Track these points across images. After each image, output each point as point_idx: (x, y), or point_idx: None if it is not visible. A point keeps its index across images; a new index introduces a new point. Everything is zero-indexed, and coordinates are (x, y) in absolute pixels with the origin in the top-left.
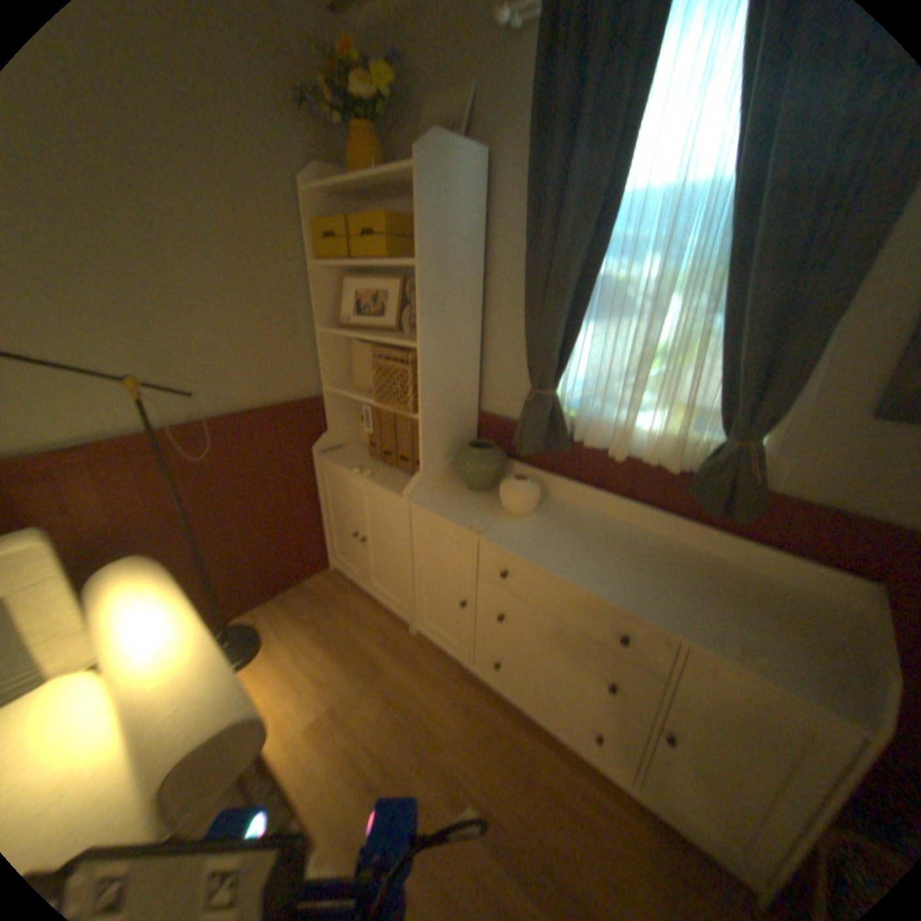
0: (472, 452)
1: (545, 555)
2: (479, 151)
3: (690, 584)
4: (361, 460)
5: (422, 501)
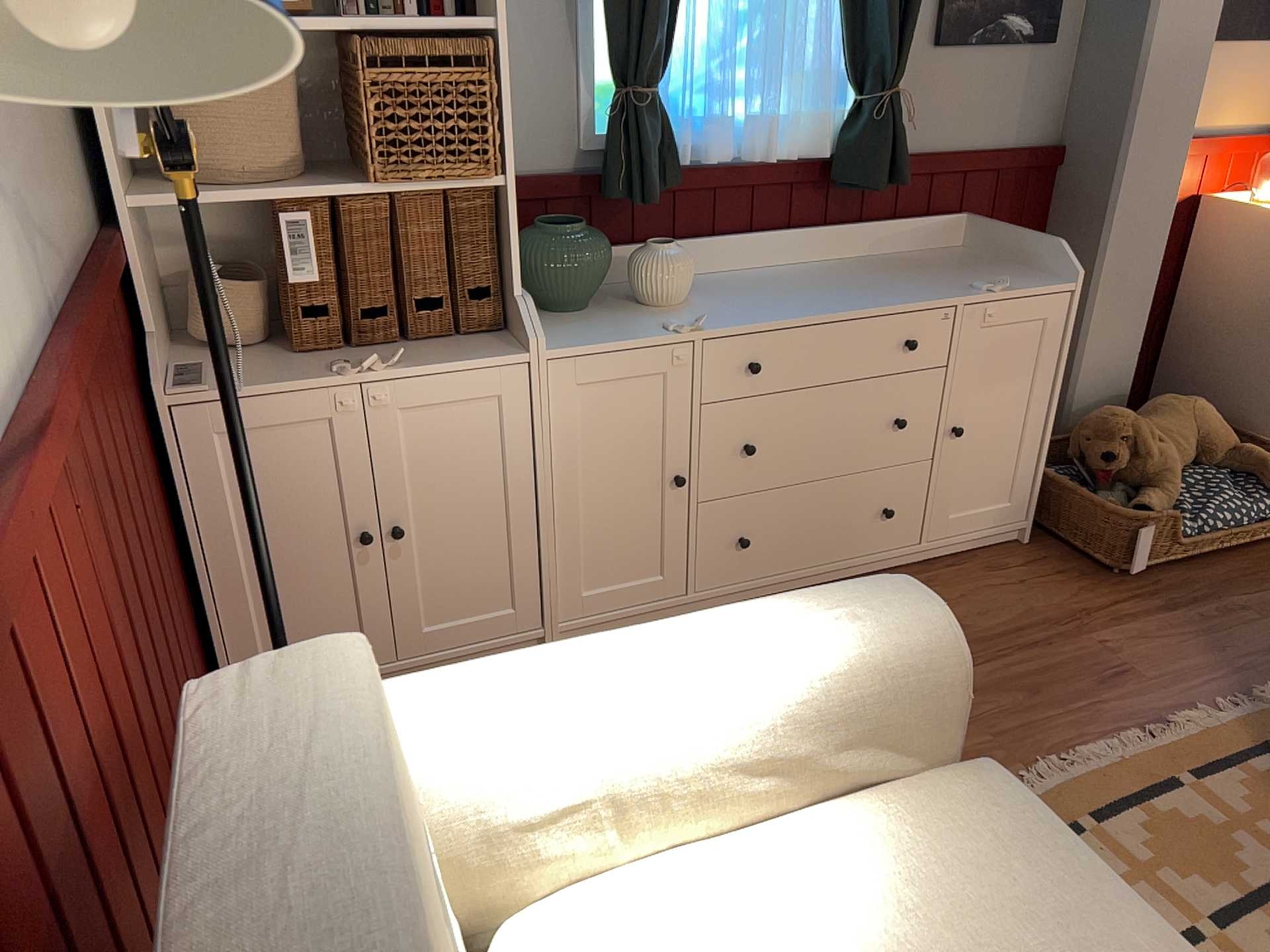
0: (566, 231)
1: (784, 311)
2: None
3: (888, 276)
4: (292, 362)
5: (553, 343)
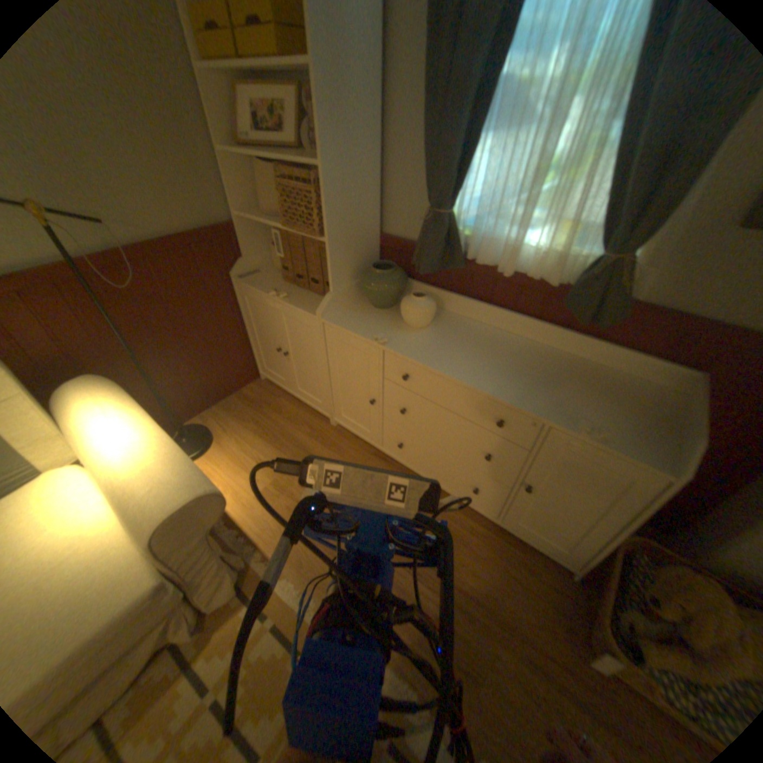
0: (376, 272)
1: (440, 359)
2: None
3: (555, 378)
4: (276, 283)
5: (334, 318)
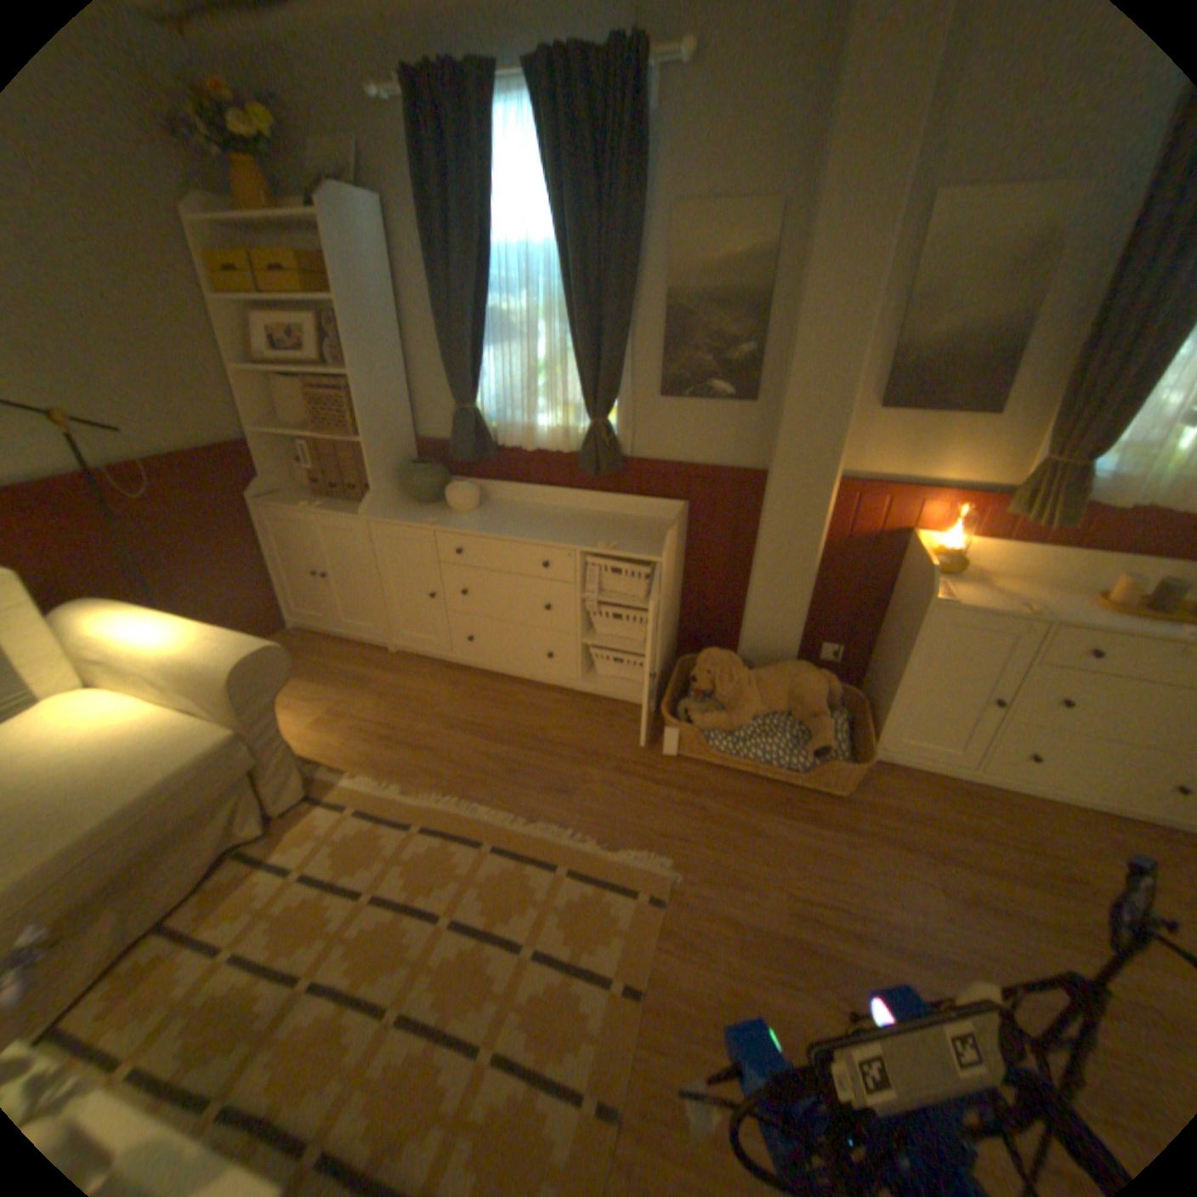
0: (415, 467)
1: (487, 528)
2: (371, 199)
3: (585, 526)
4: (304, 499)
5: (378, 515)
